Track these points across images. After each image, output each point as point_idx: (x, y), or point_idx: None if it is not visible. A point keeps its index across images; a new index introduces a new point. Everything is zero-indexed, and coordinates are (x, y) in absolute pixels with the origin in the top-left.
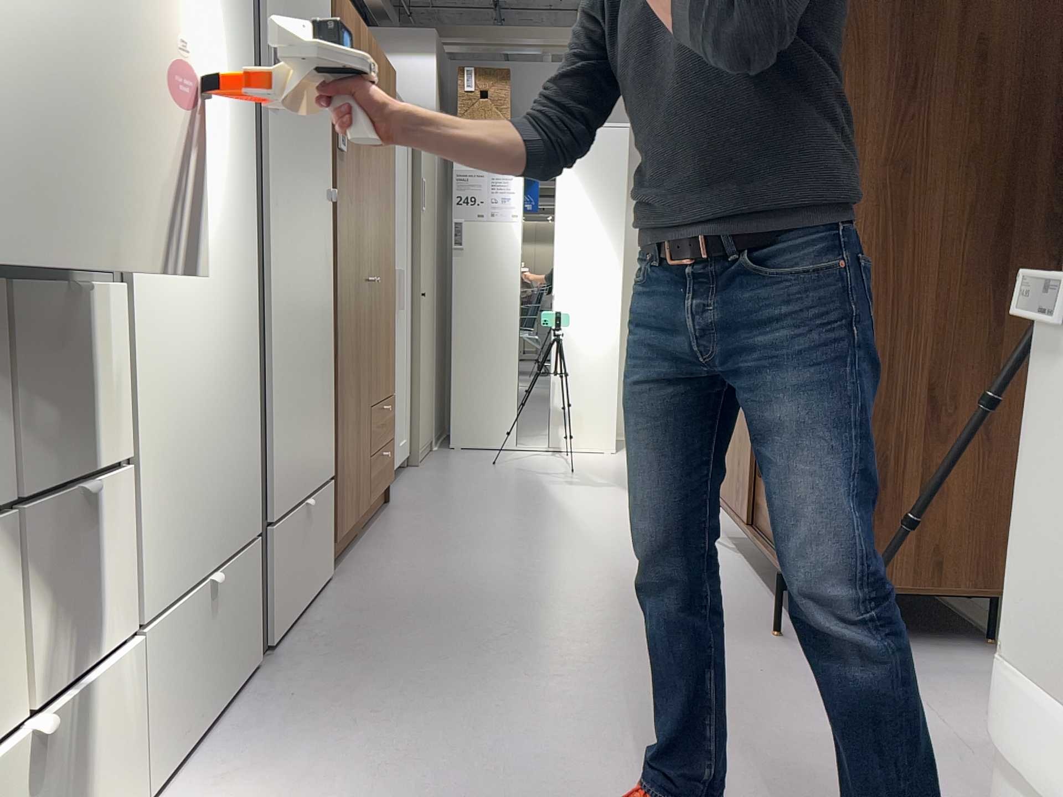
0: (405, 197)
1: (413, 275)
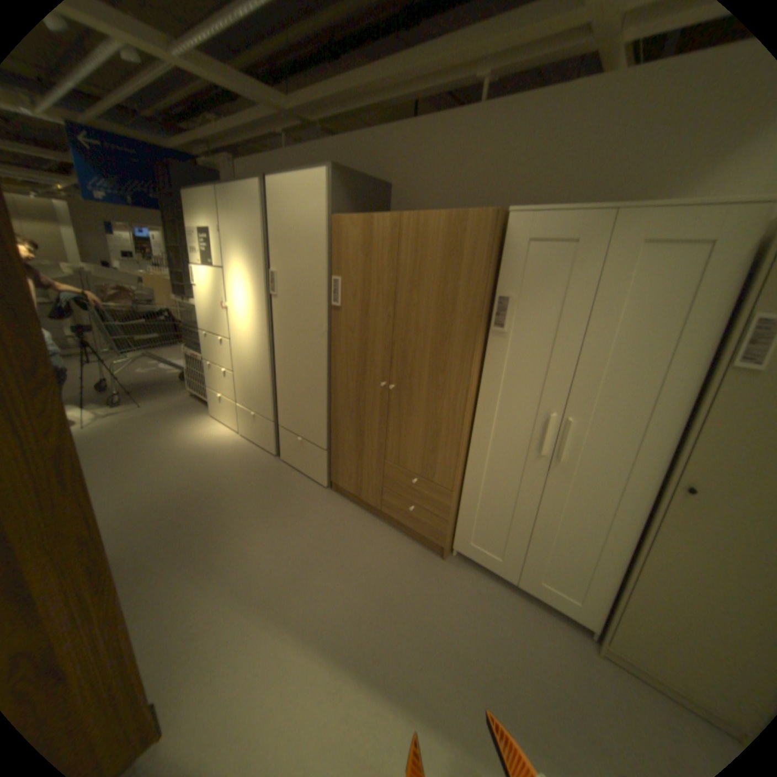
0: (659, 339)
1: (680, 456)
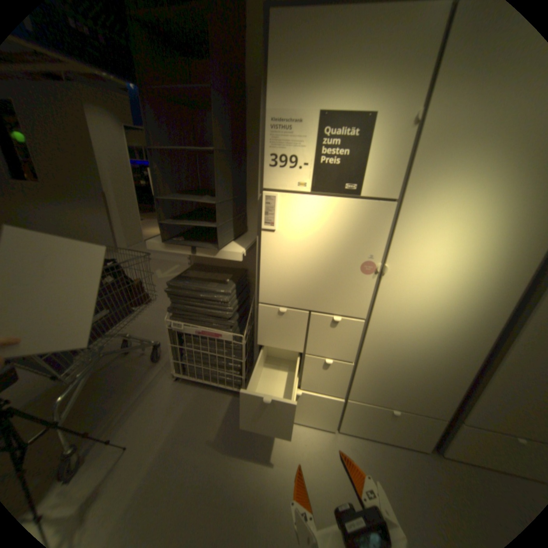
0: None
1: None
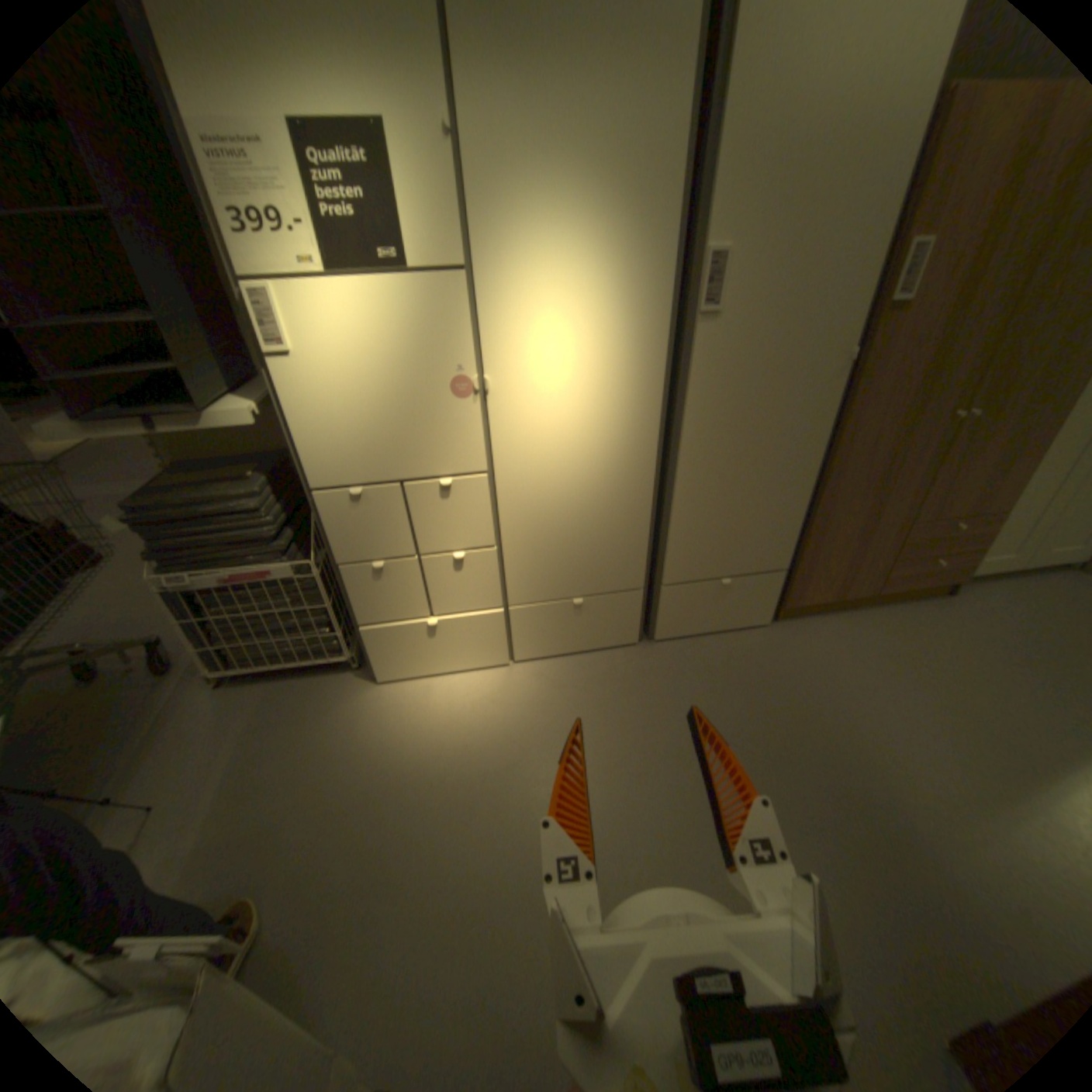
0: None
1: None
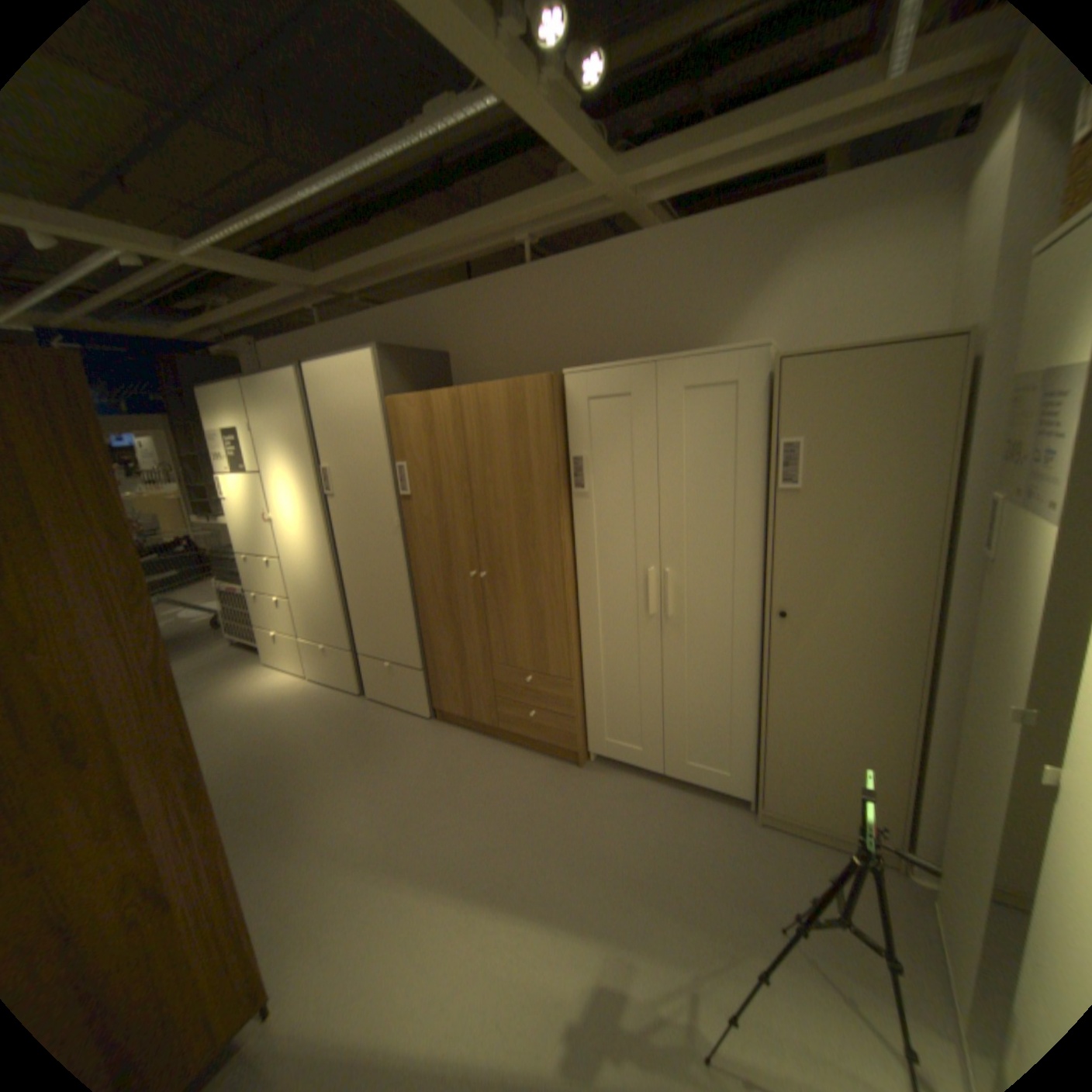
0: (720, 476)
1: (766, 584)
